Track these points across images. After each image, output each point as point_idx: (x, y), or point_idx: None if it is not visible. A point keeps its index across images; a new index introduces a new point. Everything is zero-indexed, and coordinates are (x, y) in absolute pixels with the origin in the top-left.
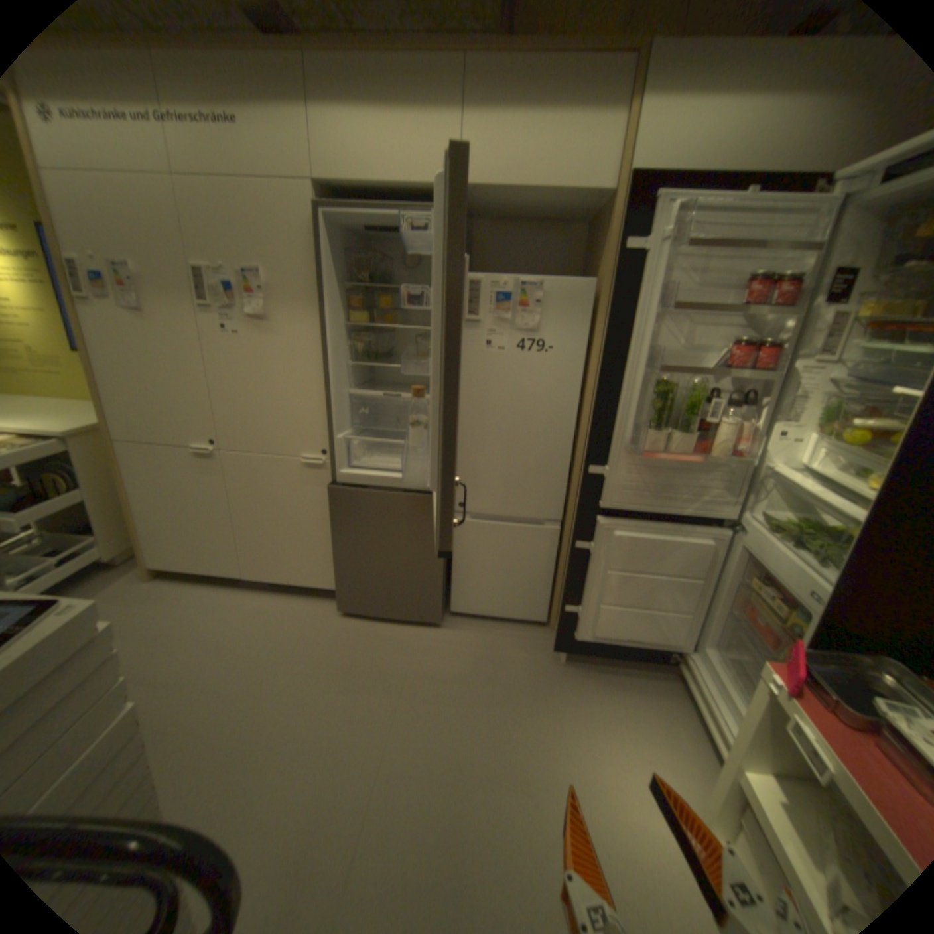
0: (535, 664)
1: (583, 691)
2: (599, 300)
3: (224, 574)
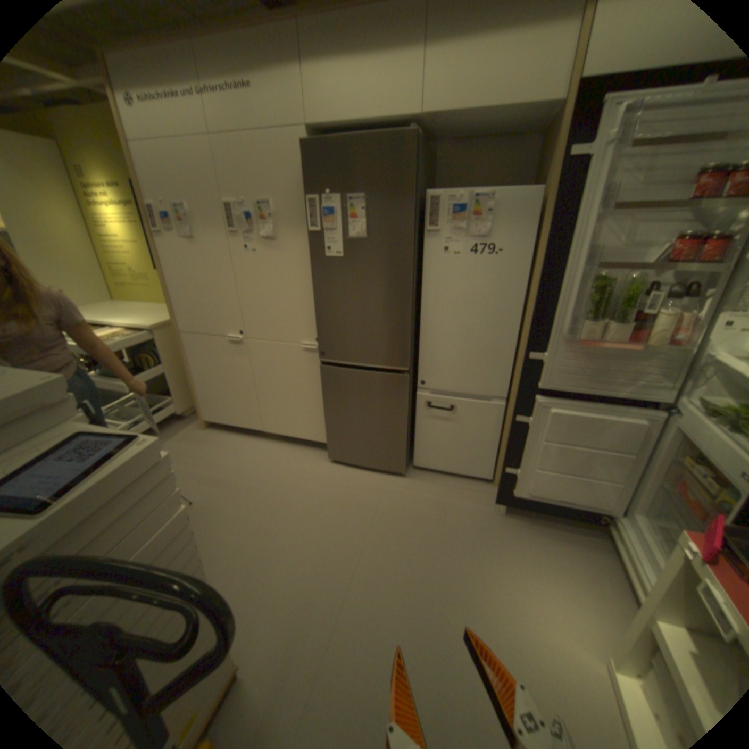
0: (480, 513)
1: (519, 538)
2: (546, 205)
3: (252, 427)
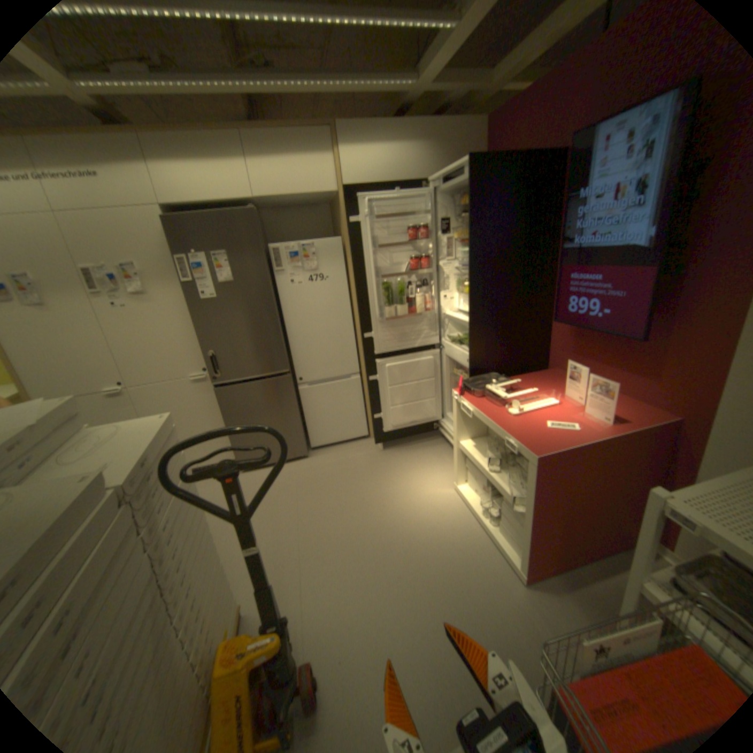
0: (367, 455)
1: (395, 457)
2: (346, 248)
3: None
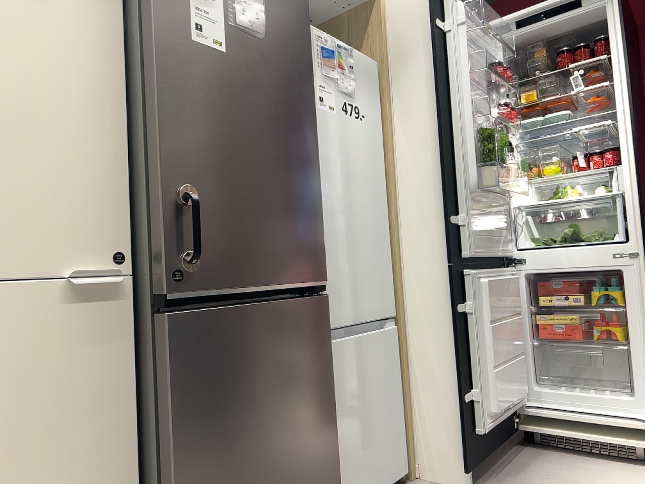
0: None
1: None
2: (379, 82)
3: None
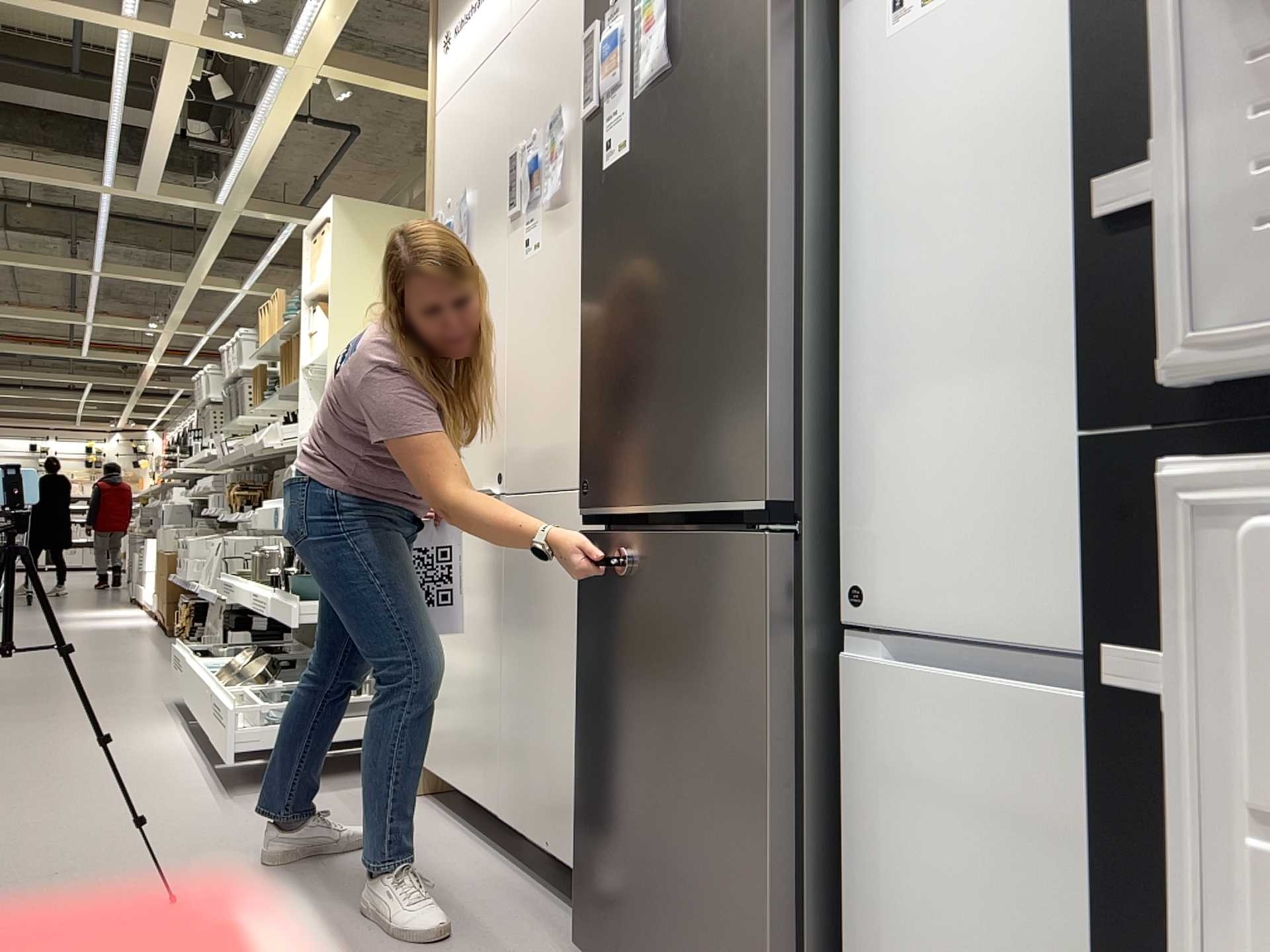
0: None
1: None
2: None
3: (481, 800)
